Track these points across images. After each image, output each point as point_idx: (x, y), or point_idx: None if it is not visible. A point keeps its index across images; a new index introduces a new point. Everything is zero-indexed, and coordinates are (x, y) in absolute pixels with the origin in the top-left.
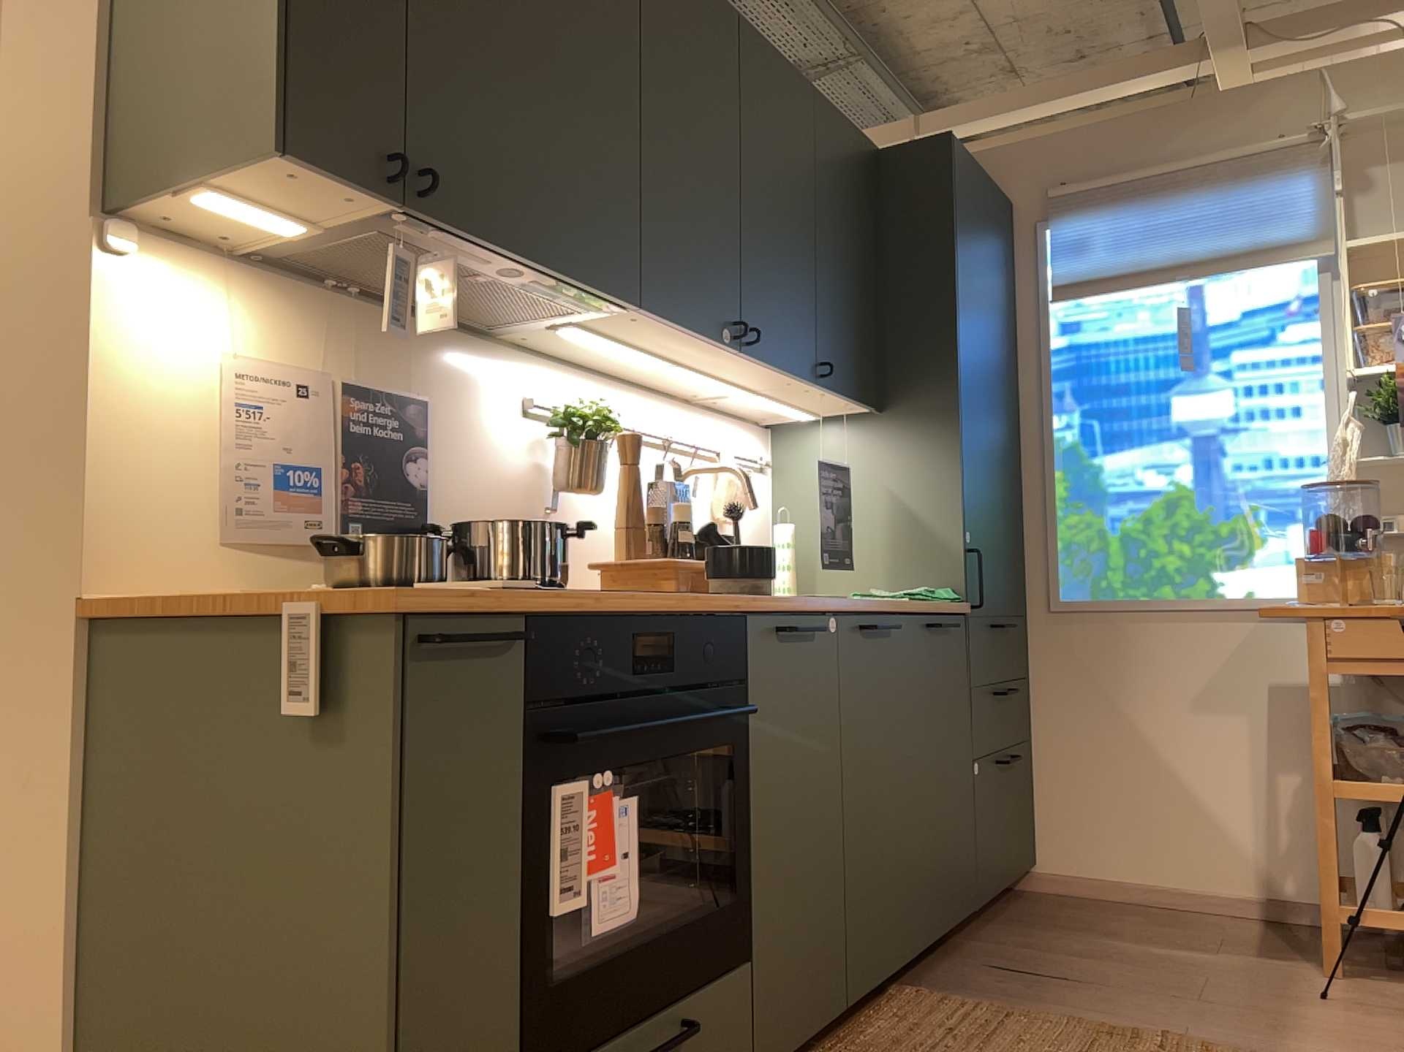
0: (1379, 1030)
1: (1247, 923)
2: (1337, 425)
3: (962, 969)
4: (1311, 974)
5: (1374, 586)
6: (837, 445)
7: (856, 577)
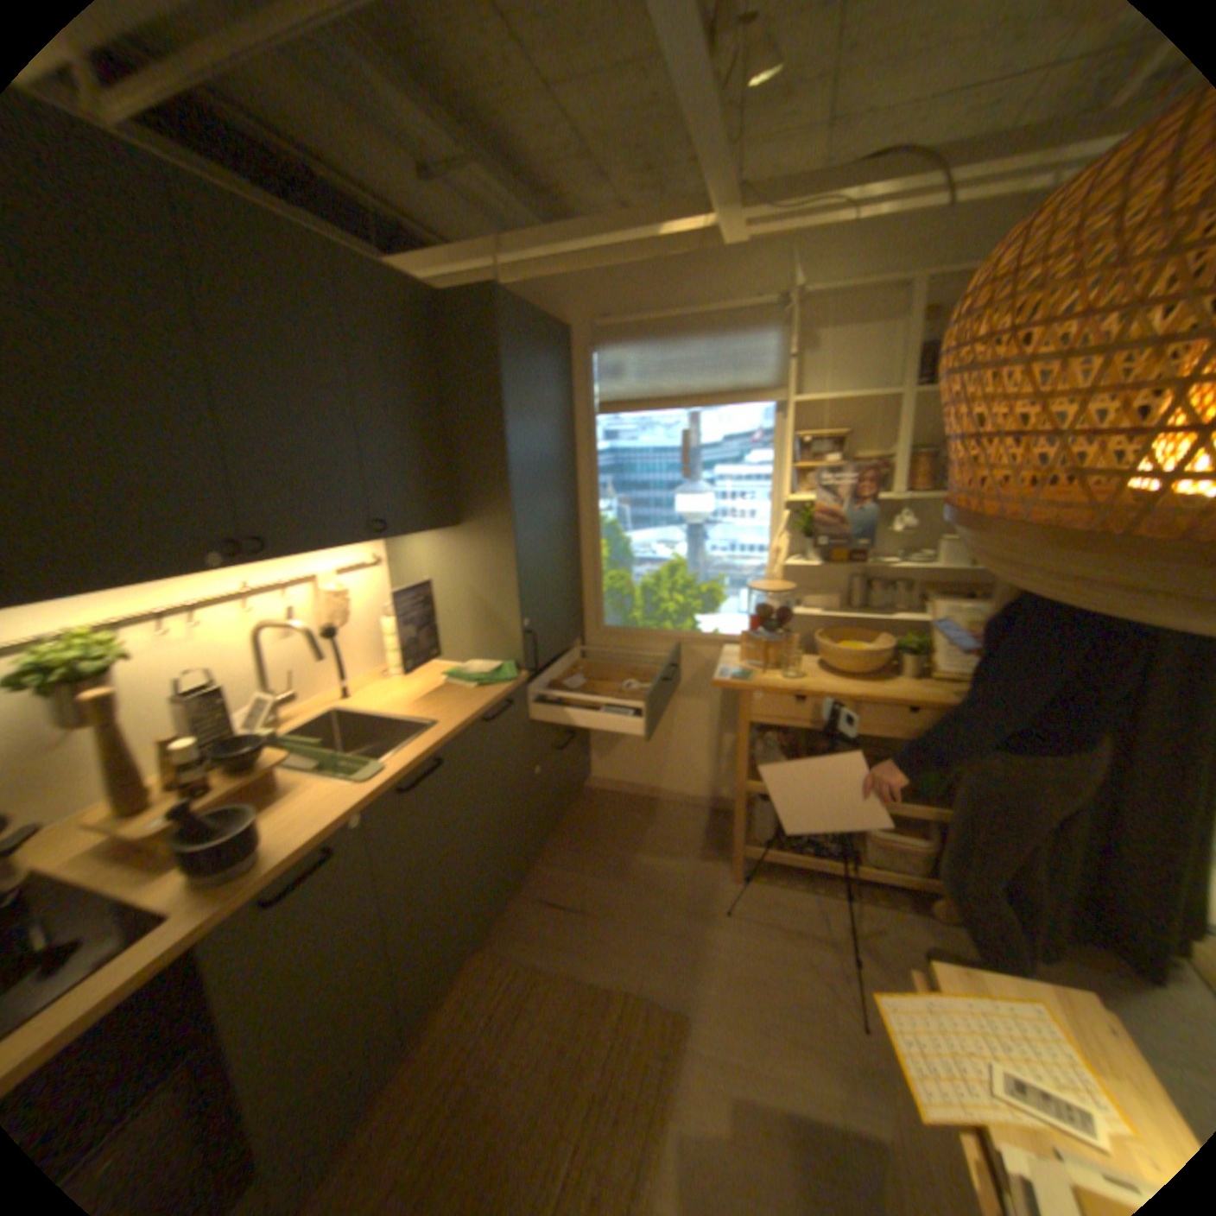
0: (751, 956)
1: (699, 816)
2: (776, 528)
3: (520, 911)
4: (724, 880)
5: (784, 656)
6: (427, 549)
7: (449, 646)
